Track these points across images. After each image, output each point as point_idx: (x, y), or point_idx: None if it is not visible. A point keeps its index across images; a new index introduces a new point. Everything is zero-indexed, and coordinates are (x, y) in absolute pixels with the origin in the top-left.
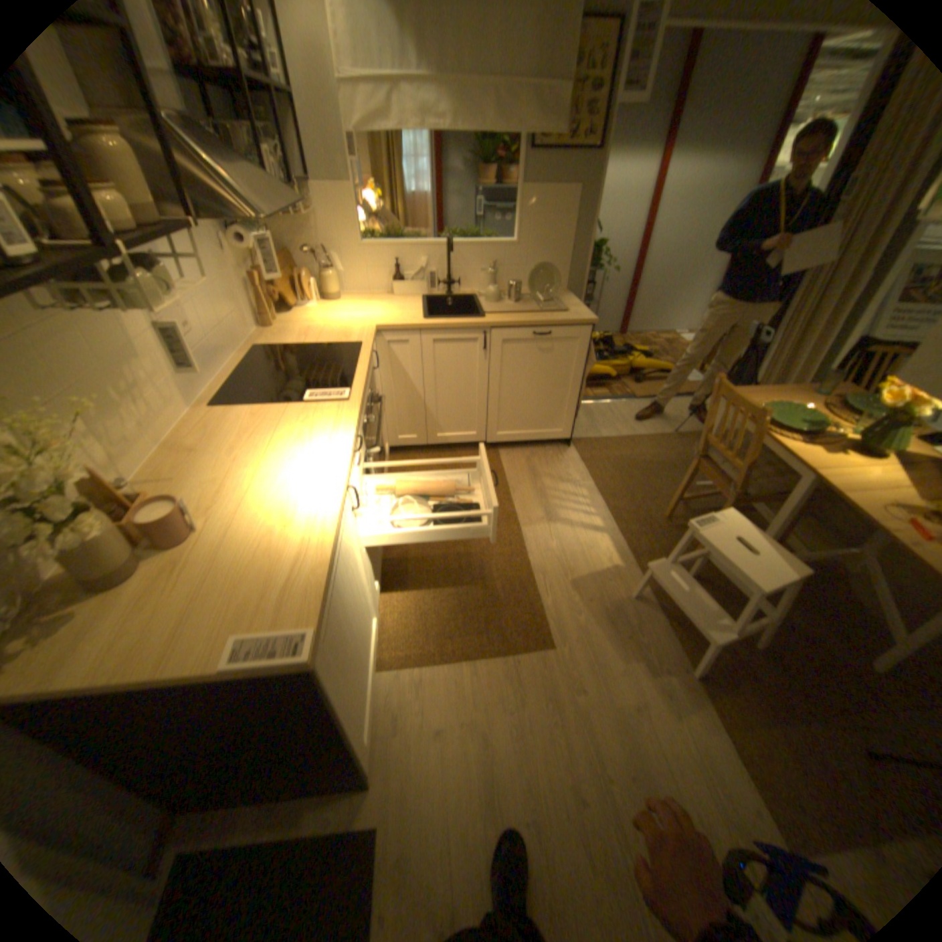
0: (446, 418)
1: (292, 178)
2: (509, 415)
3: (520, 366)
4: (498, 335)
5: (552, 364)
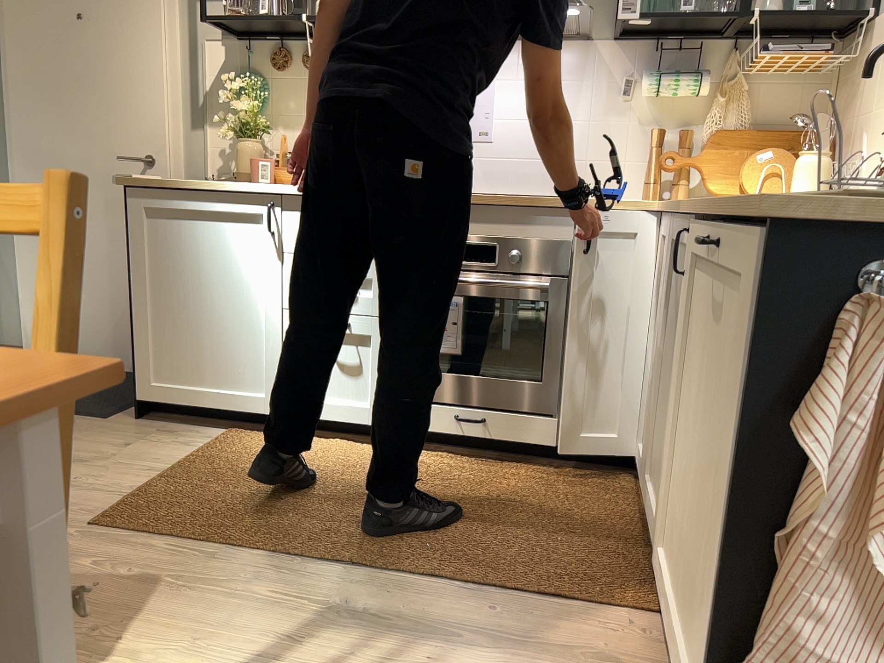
0: (659, 444)
1: (864, 23)
2: (680, 516)
3: (704, 357)
4: (696, 247)
5: (726, 386)
